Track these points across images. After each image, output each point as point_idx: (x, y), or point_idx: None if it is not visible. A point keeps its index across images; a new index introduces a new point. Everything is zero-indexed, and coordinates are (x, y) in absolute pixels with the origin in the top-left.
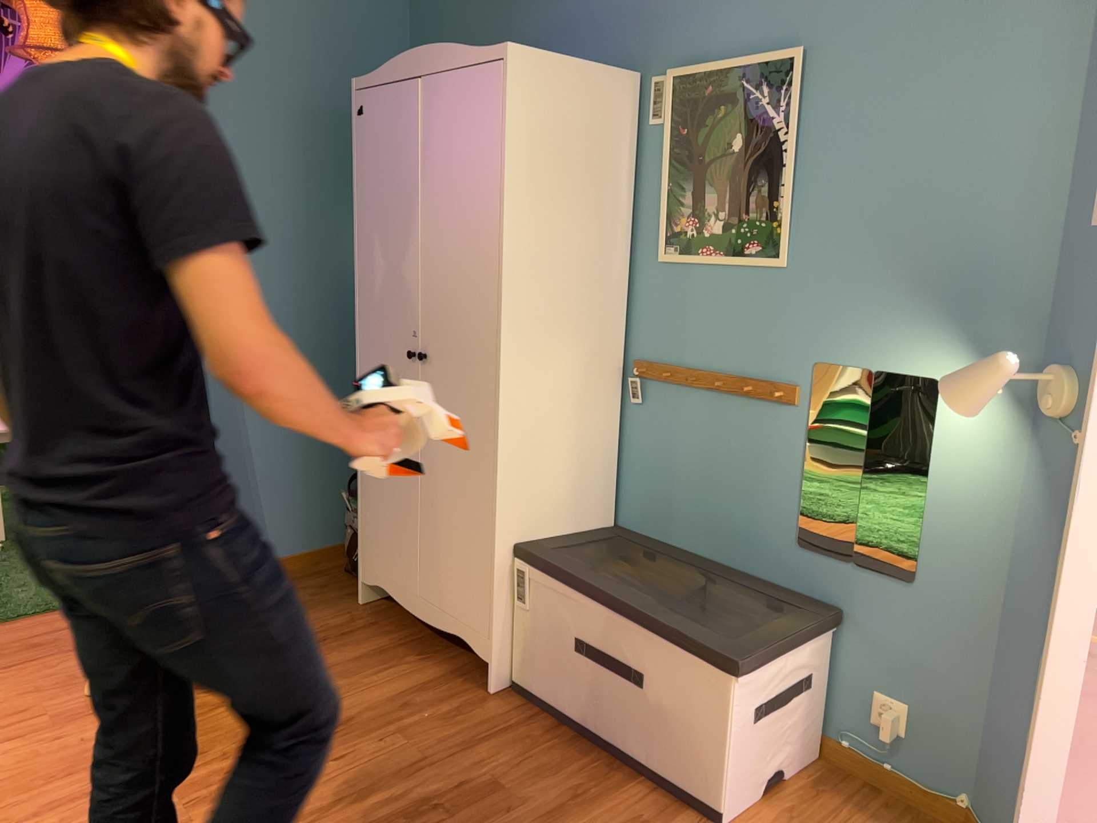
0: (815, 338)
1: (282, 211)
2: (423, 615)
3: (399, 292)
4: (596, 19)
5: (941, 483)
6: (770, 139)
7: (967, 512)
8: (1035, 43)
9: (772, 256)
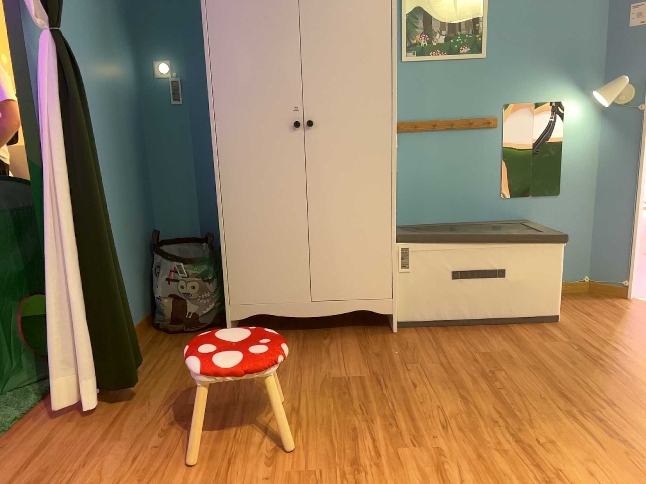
0: (503, 92)
1: (87, 24)
2: (316, 311)
3: (273, 80)
4: None
5: (568, 147)
6: None
7: (579, 156)
8: None
9: (477, 52)
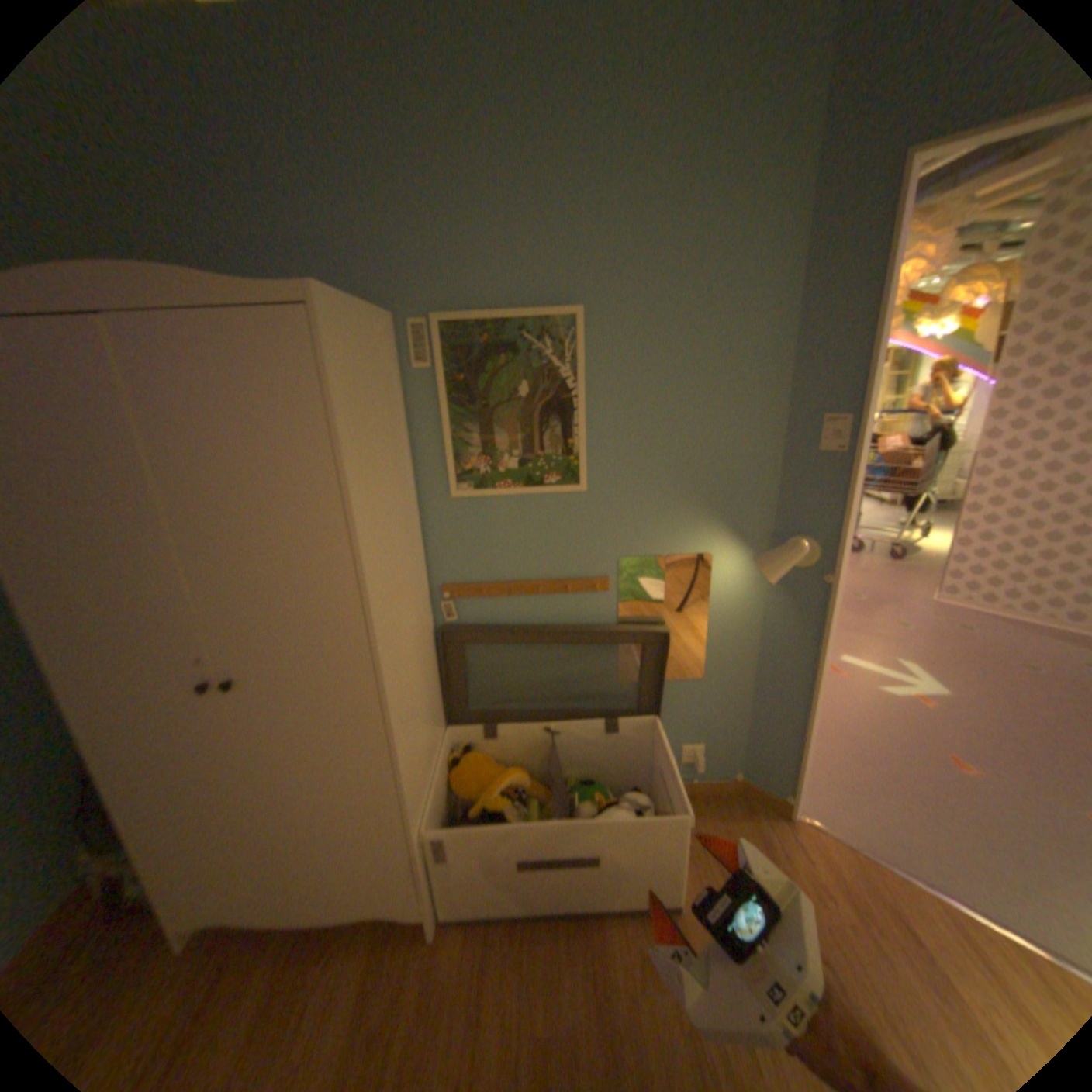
0: (617, 541)
1: None
2: (308, 924)
3: (147, 619)
4: (305, 241)
5: (717, 616)
6: (558, 385)
7: (734, 627)
8: (765, 320)
9: (573, 483)
